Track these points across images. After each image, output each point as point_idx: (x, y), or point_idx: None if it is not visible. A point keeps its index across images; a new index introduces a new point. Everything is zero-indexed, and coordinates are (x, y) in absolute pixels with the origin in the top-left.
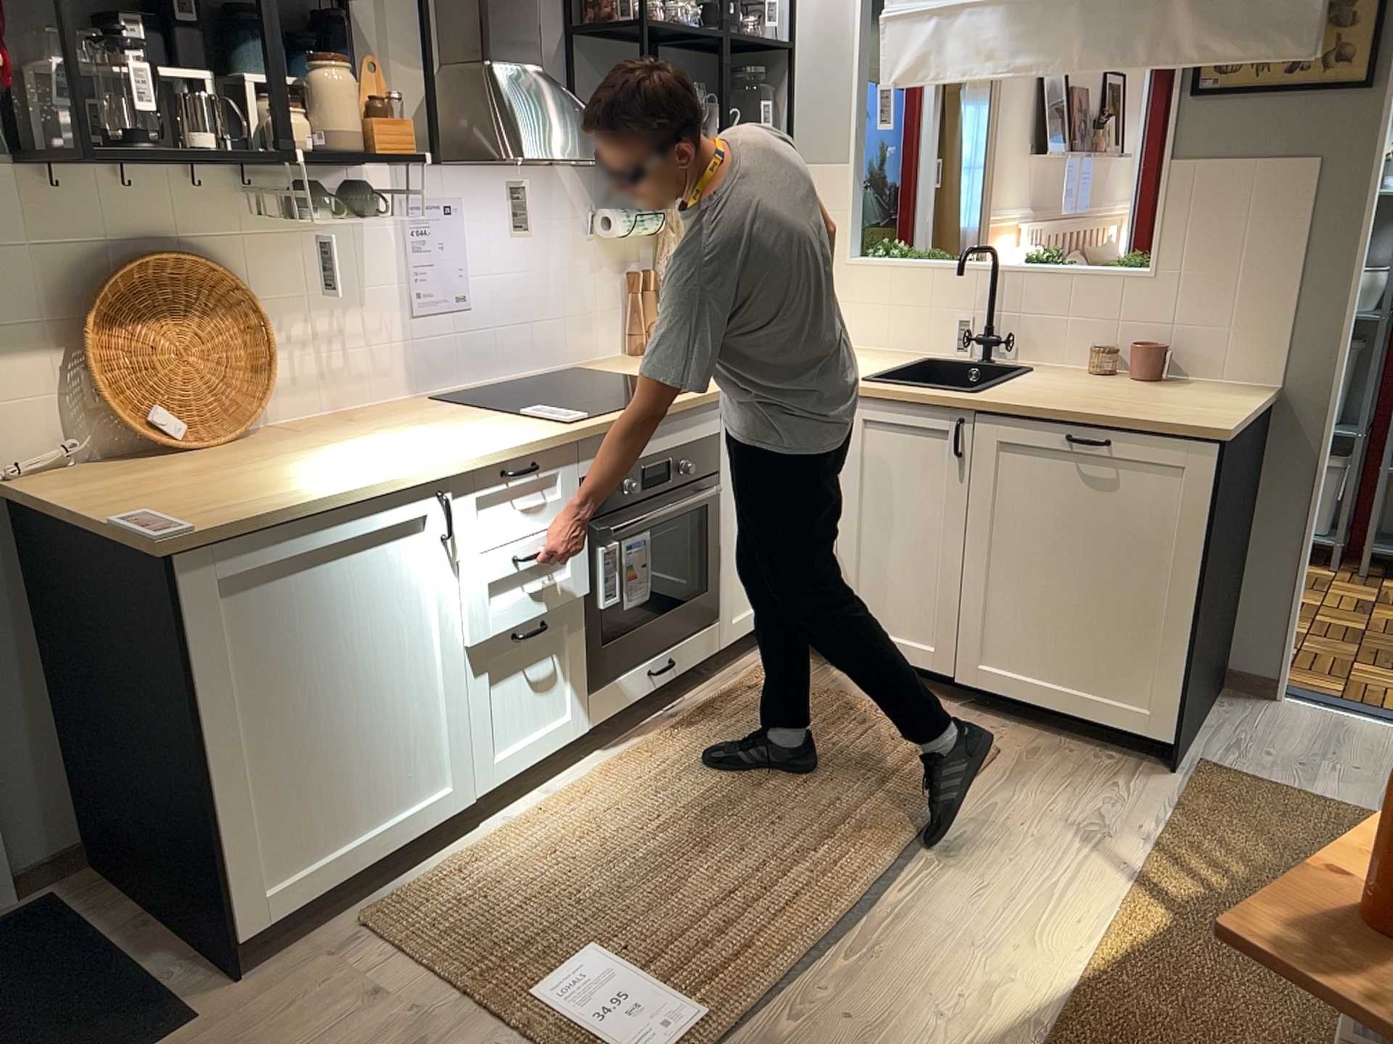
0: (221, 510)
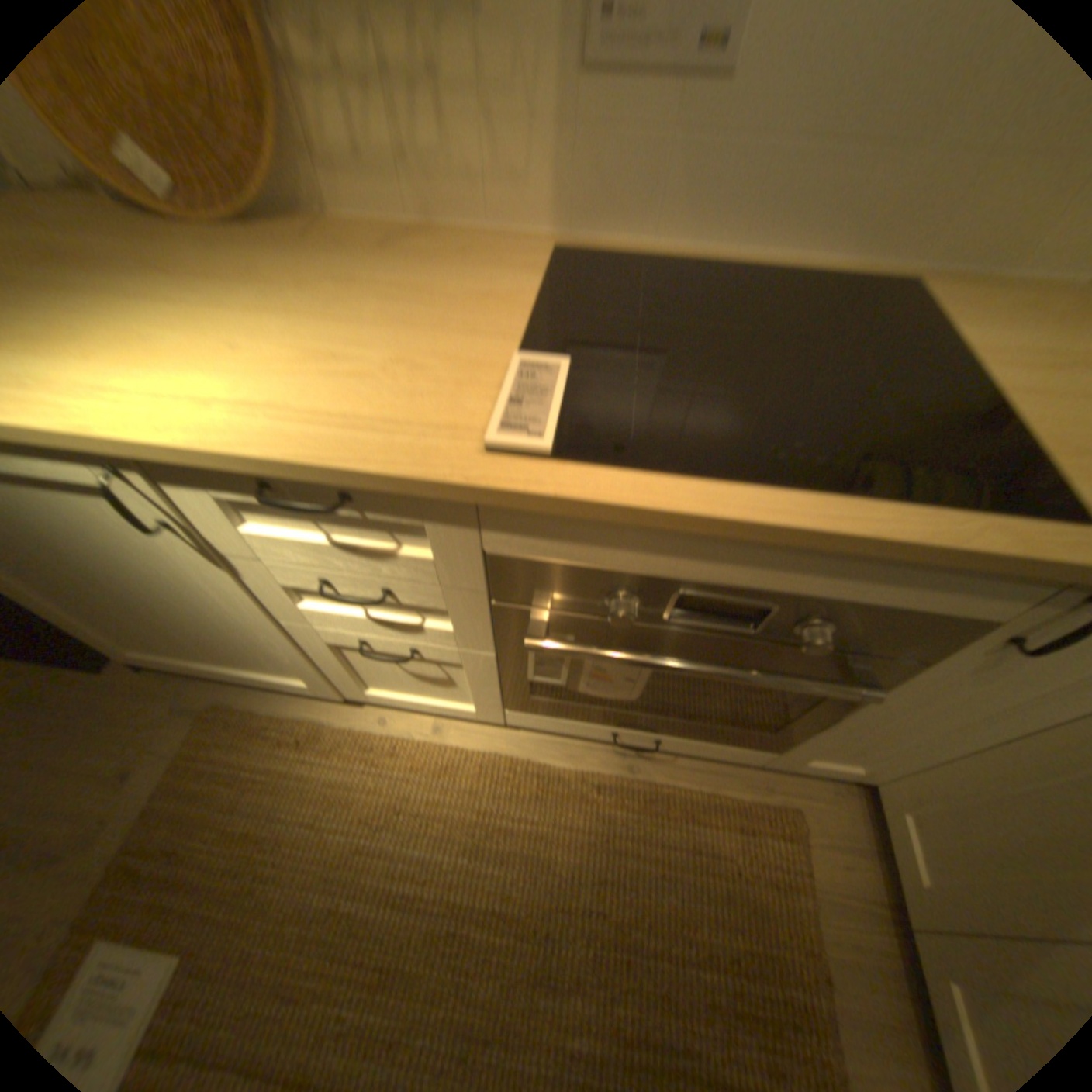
0: None
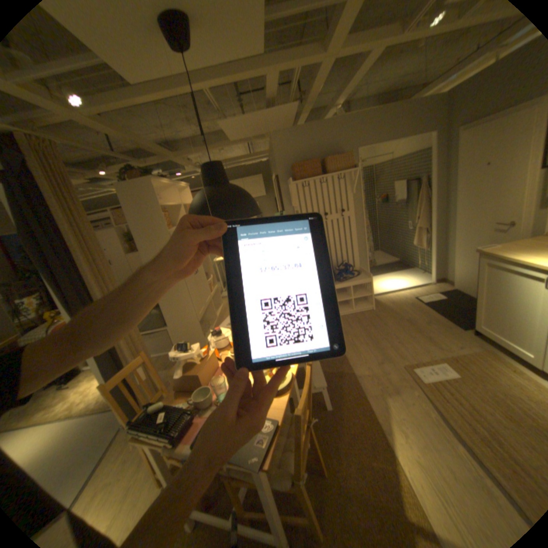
0: (501, 251)
